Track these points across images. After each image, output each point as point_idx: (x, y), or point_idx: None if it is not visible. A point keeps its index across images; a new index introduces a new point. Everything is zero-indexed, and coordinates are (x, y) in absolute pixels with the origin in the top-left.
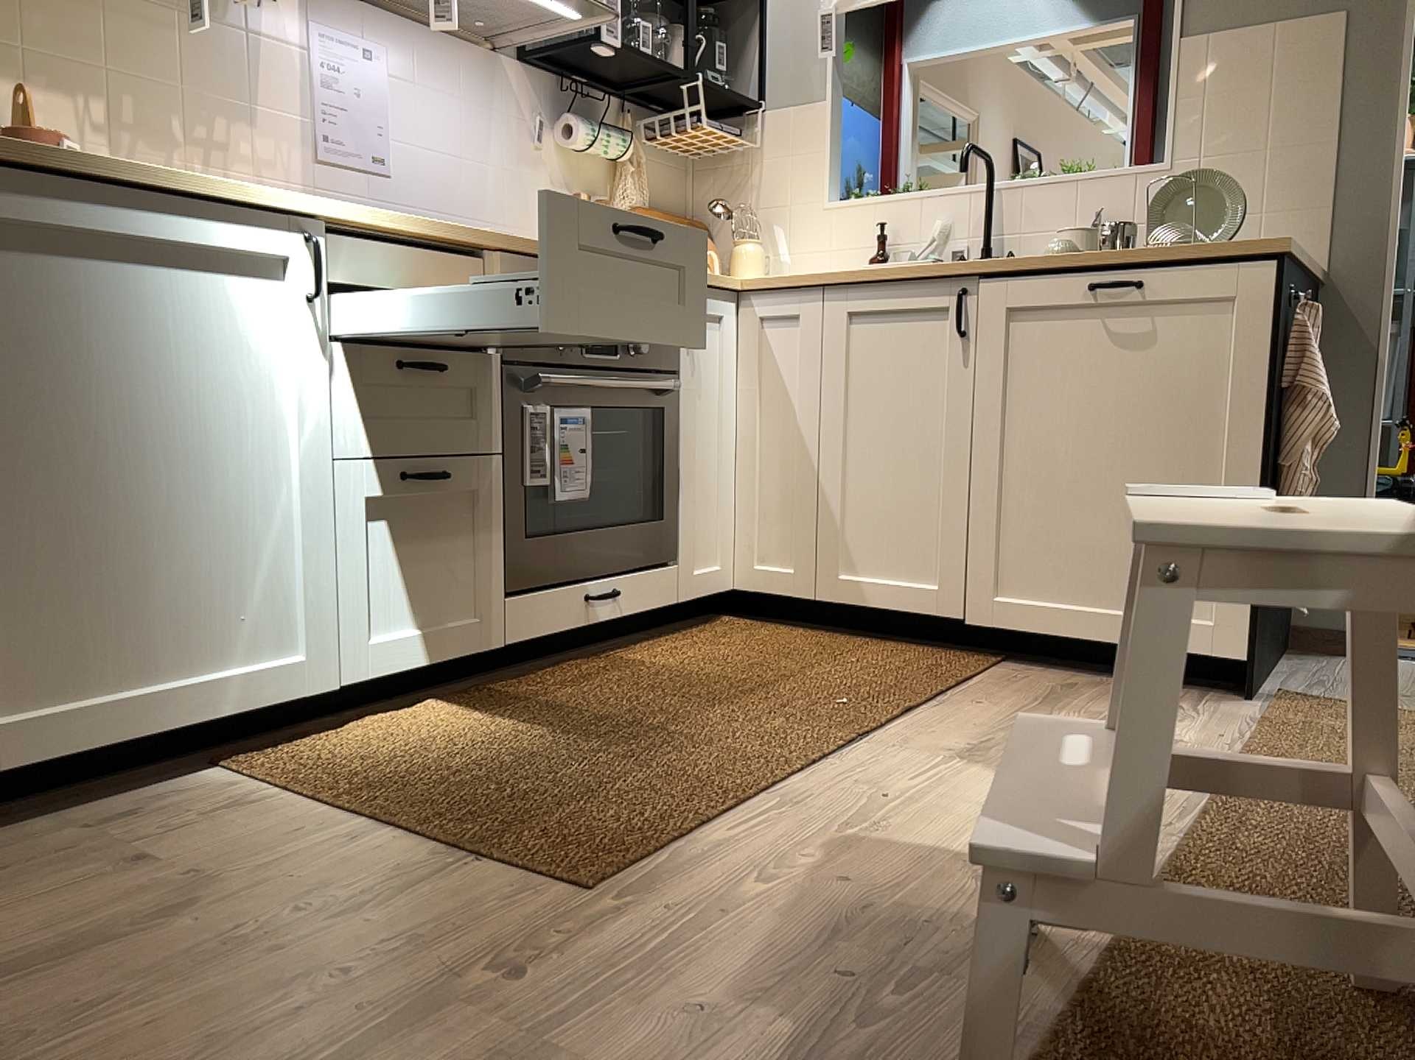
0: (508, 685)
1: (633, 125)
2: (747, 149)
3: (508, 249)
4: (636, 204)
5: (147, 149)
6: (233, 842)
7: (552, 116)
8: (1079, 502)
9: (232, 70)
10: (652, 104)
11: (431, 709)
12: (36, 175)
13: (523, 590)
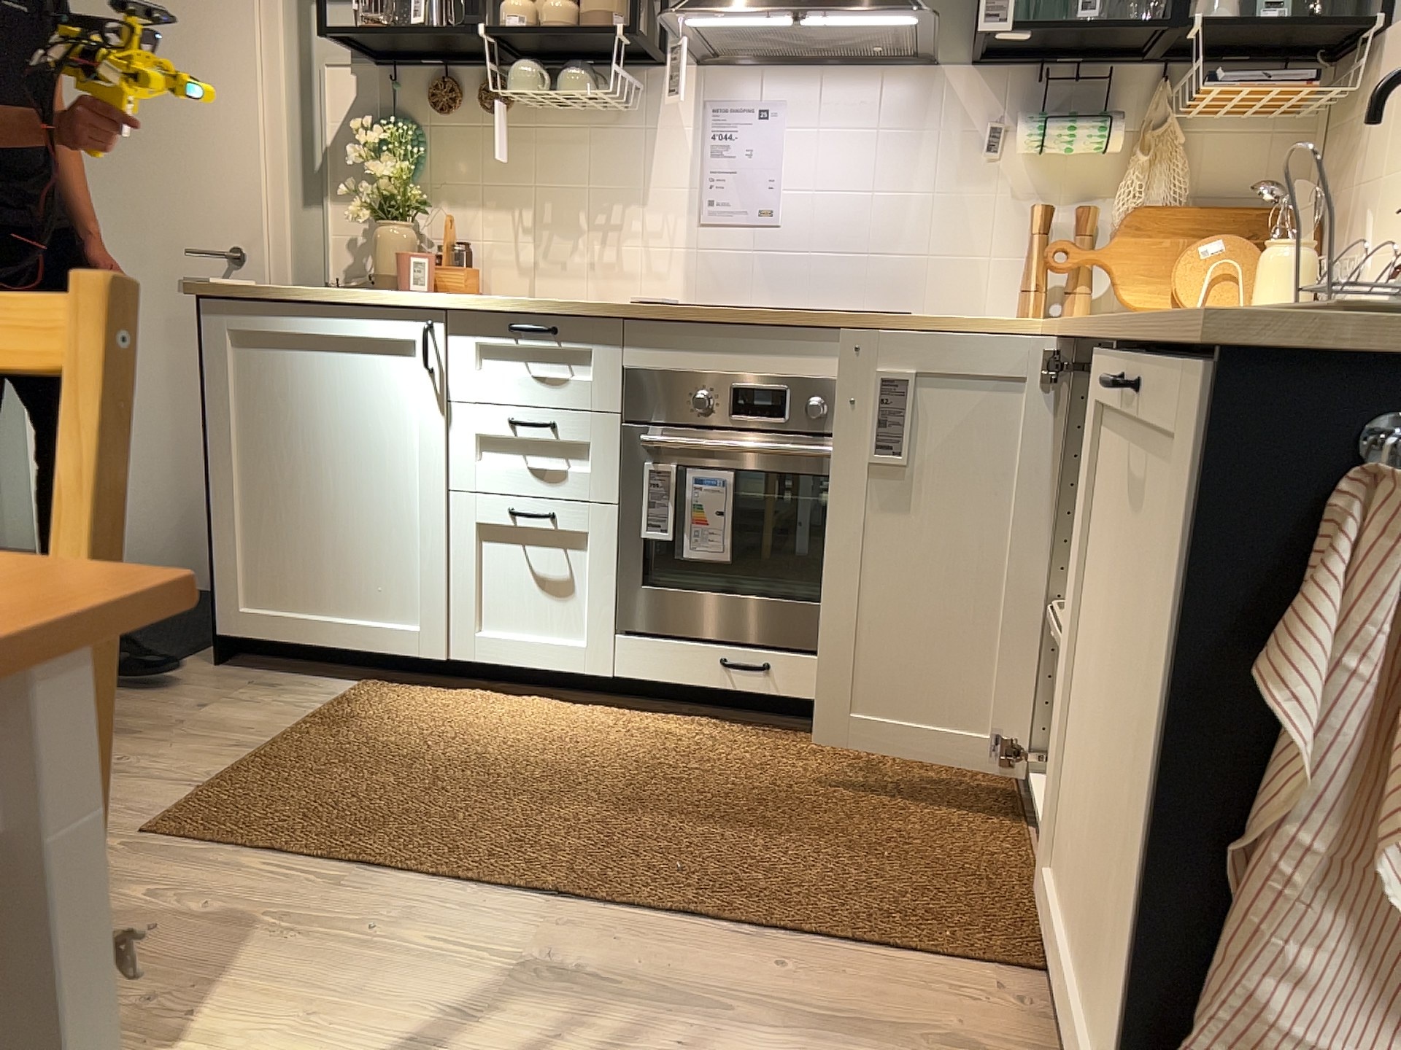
0: (627, 715)
1: (1160, 98)
2: (1344, 97)
3: (628, 317)
4: (1147, 205)
5: (555, 237)
6: (226, 718)
7: (1018, 116)
8: (1101, 777)
9: (625, 161)
10: (1216, 58)
11: (531, 706)
12: (259, 303)
13: (660, 635)
